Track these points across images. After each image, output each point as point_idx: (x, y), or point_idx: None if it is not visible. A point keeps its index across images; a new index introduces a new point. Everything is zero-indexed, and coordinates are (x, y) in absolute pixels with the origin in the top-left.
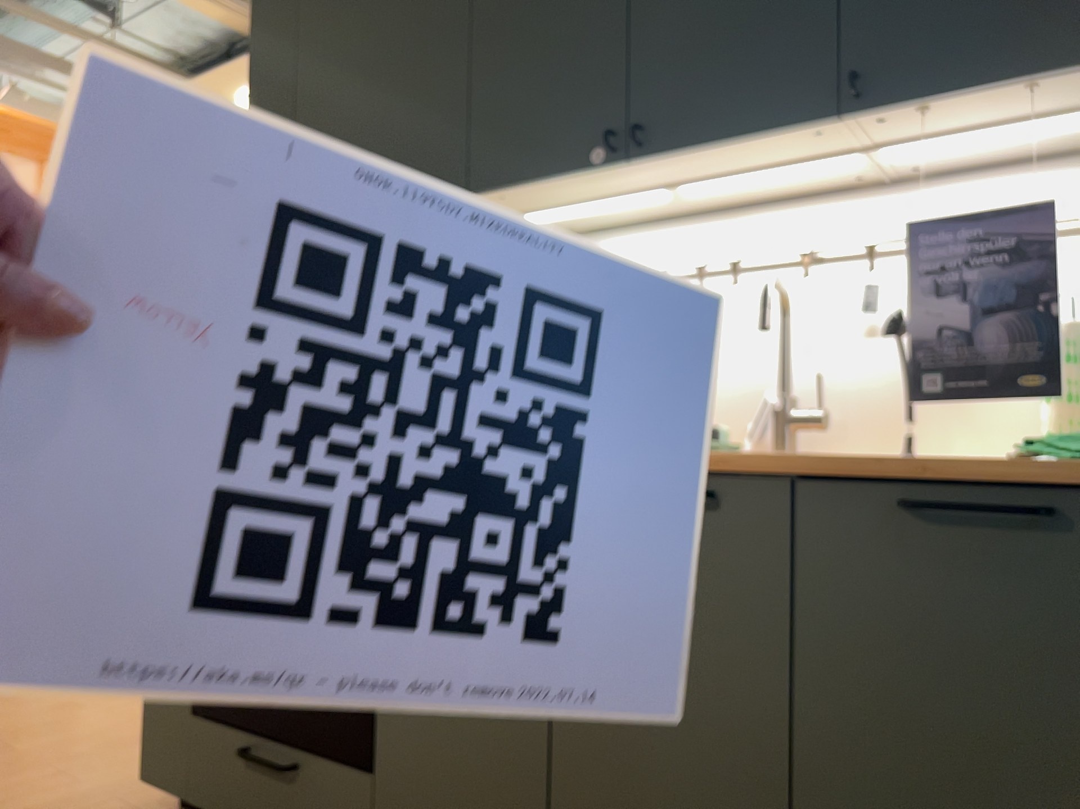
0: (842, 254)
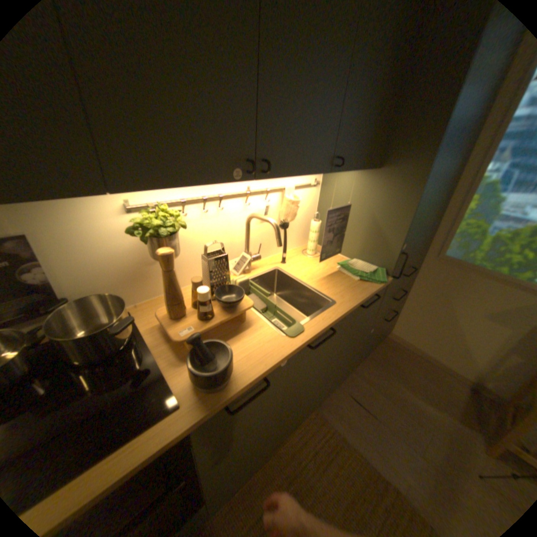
0: (256, 191)
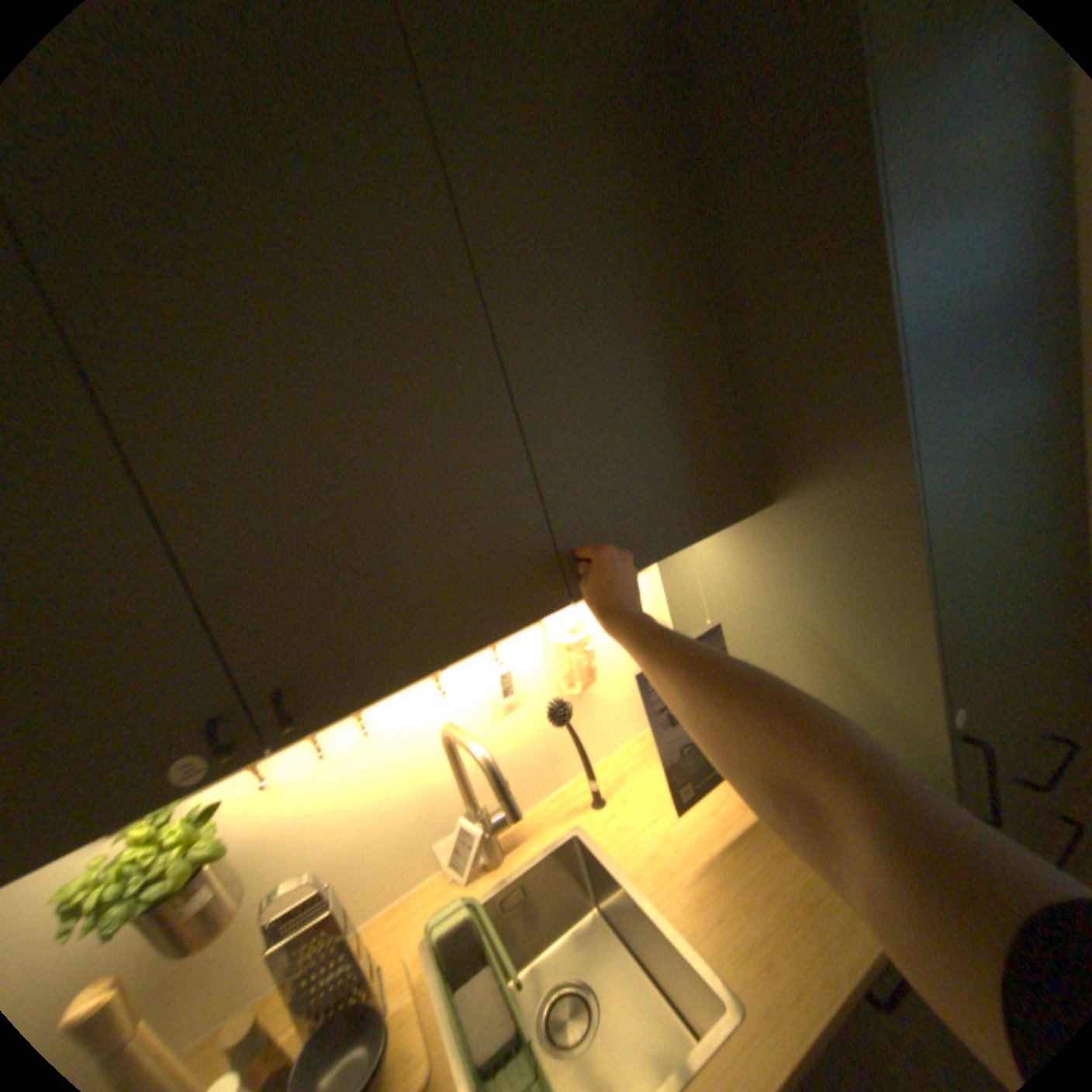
0: None
